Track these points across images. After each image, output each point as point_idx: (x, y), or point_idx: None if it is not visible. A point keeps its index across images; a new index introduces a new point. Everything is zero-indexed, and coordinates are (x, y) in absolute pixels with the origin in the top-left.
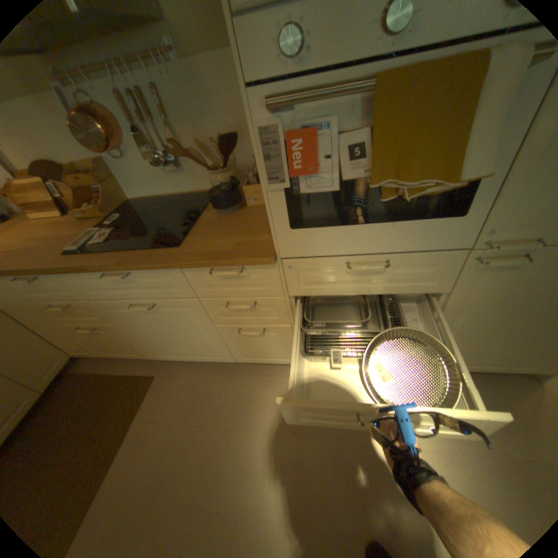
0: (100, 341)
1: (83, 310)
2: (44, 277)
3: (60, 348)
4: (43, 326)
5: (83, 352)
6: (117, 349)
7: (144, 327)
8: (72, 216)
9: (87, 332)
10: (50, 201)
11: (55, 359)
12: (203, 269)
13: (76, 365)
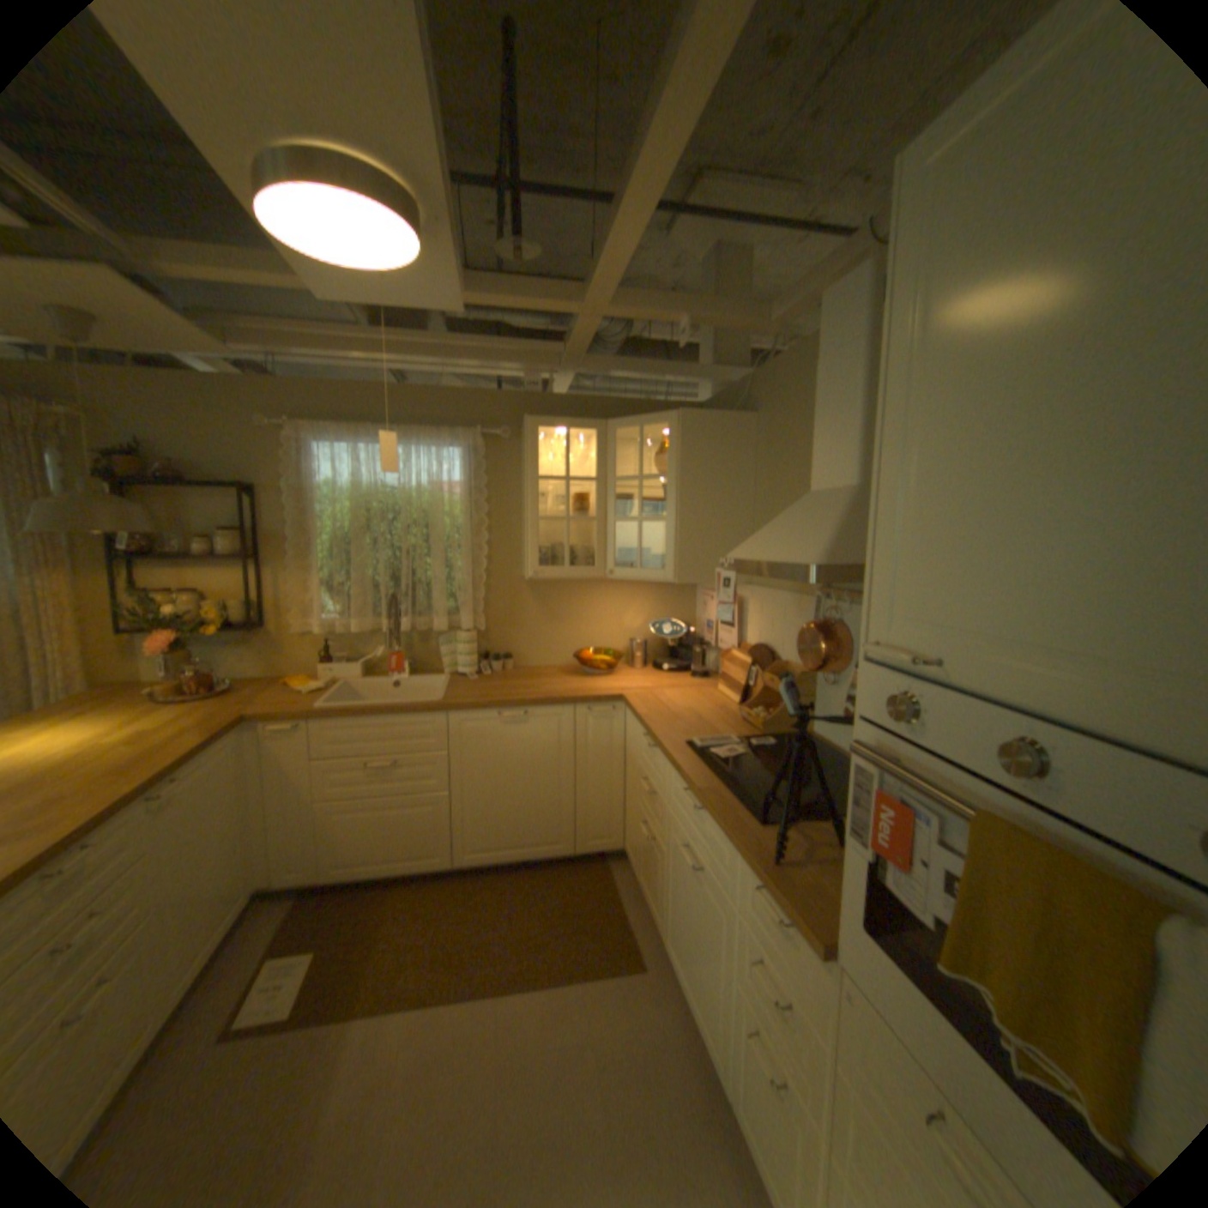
0: (648, 860)
1: (660, 810)
2: (660, 753)
3: (625, 830)
4: (632, 795)
5: (633, 857)
6: (651, 889)
7: (682, 891)
8: (741, 715)
9: (645, 837)
10: (742, 687)
11: (612, 837)
12: (759, 881)
13: (620, 865)
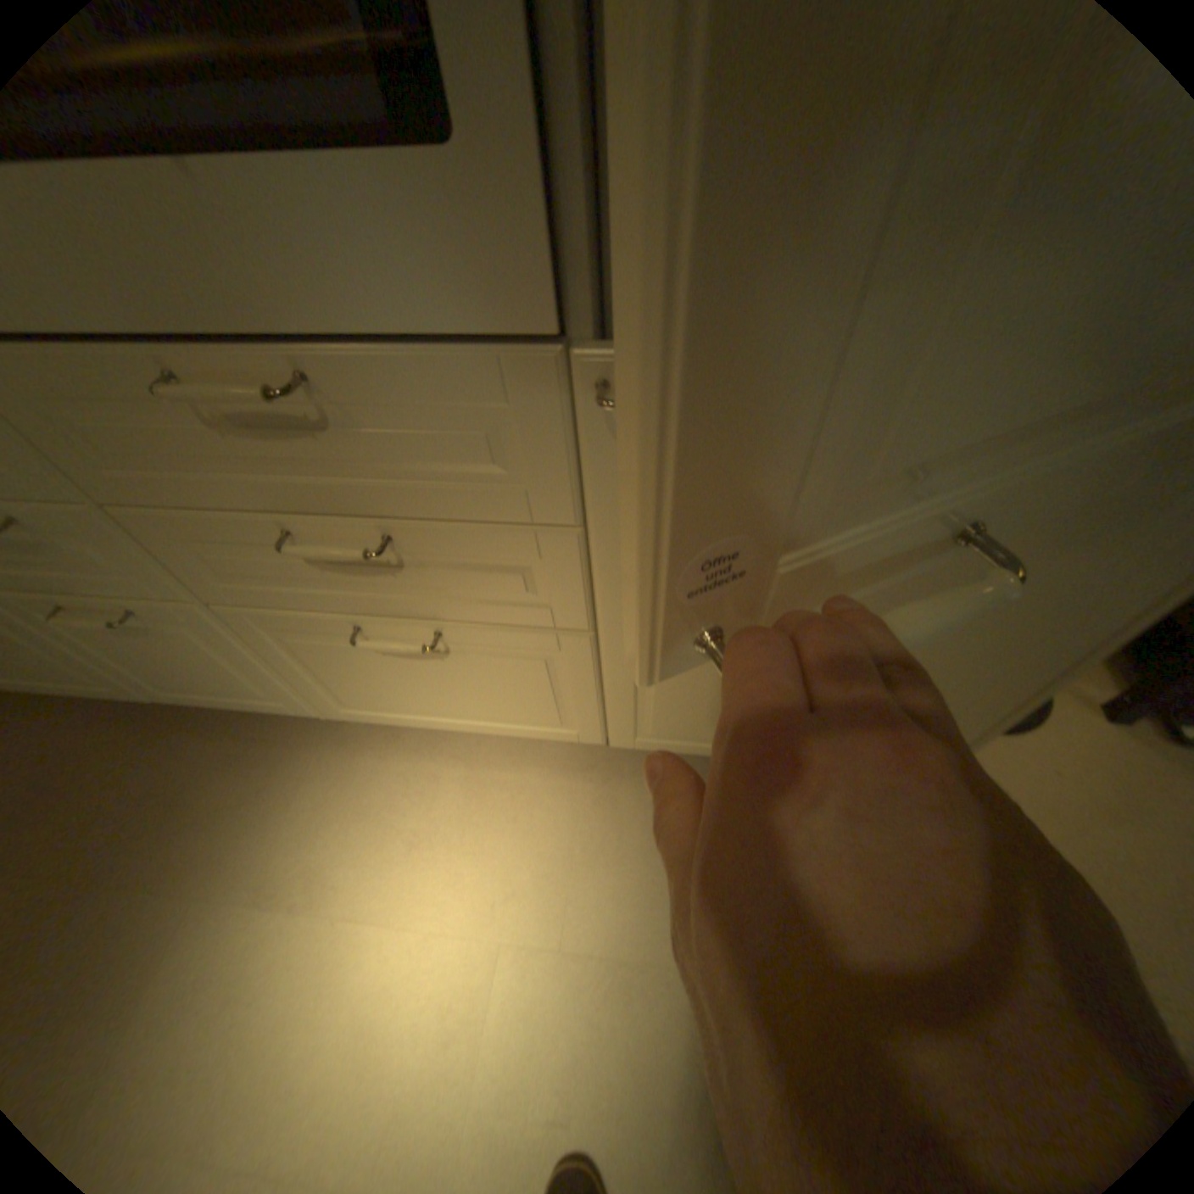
0: None
1: None
2: None
3: None
4: None
5: None
6: None
7: None
8: None
9: None
10: None
11: None
12: None
13: None
